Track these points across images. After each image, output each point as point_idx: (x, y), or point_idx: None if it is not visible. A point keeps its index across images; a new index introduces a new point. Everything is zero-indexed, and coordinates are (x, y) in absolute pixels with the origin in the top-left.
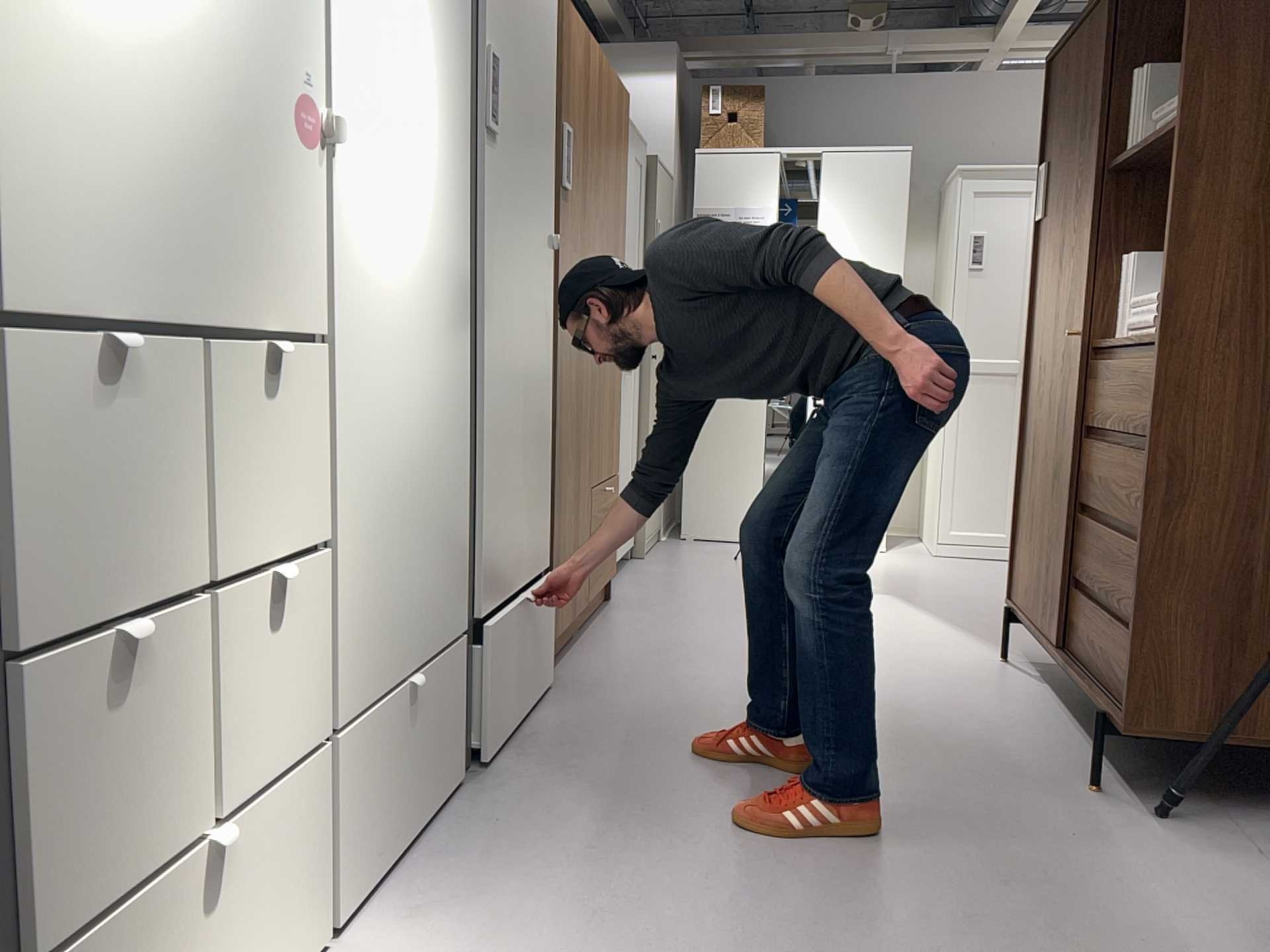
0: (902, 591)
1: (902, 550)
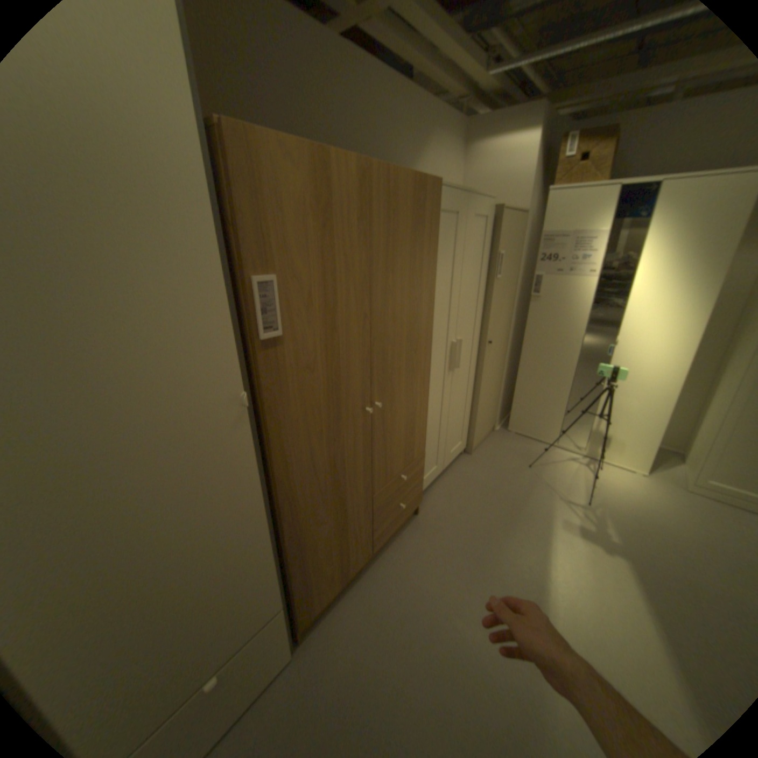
0: (641, 553)
1: (662, 475)
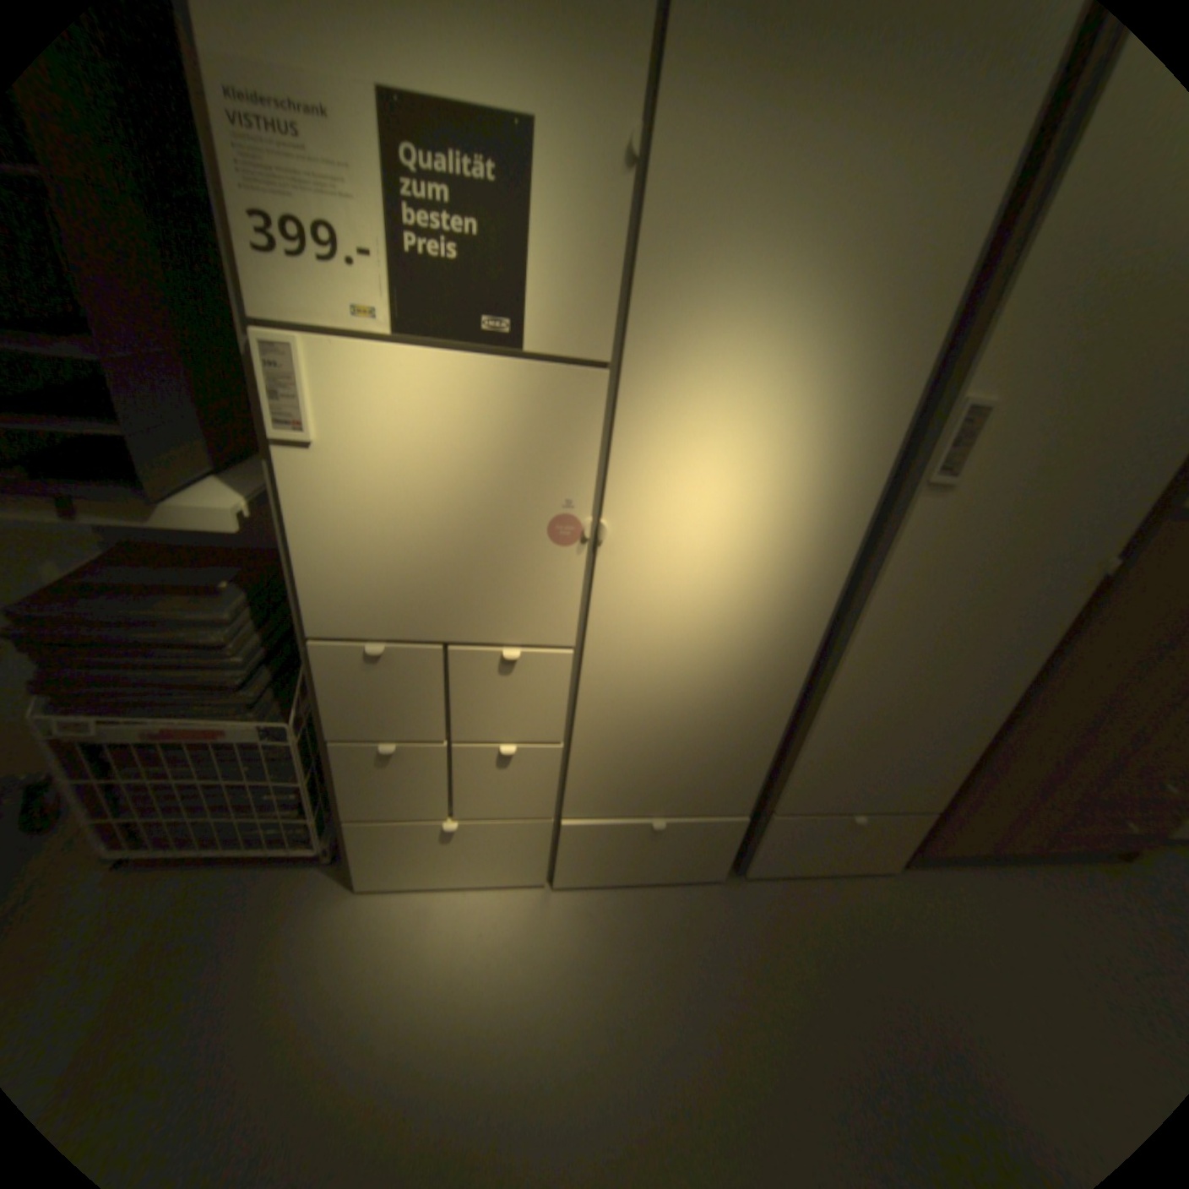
0: None
1: None
